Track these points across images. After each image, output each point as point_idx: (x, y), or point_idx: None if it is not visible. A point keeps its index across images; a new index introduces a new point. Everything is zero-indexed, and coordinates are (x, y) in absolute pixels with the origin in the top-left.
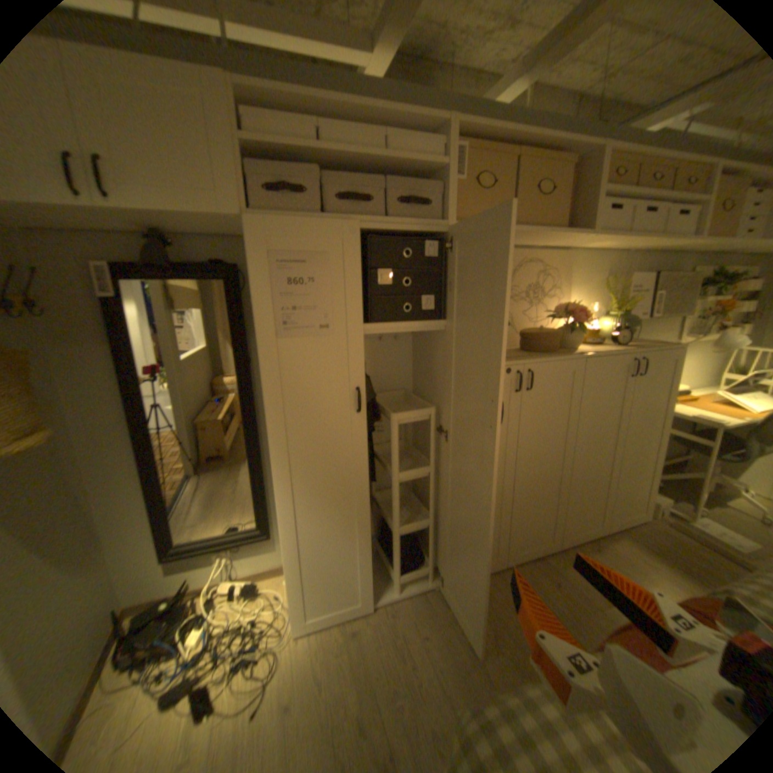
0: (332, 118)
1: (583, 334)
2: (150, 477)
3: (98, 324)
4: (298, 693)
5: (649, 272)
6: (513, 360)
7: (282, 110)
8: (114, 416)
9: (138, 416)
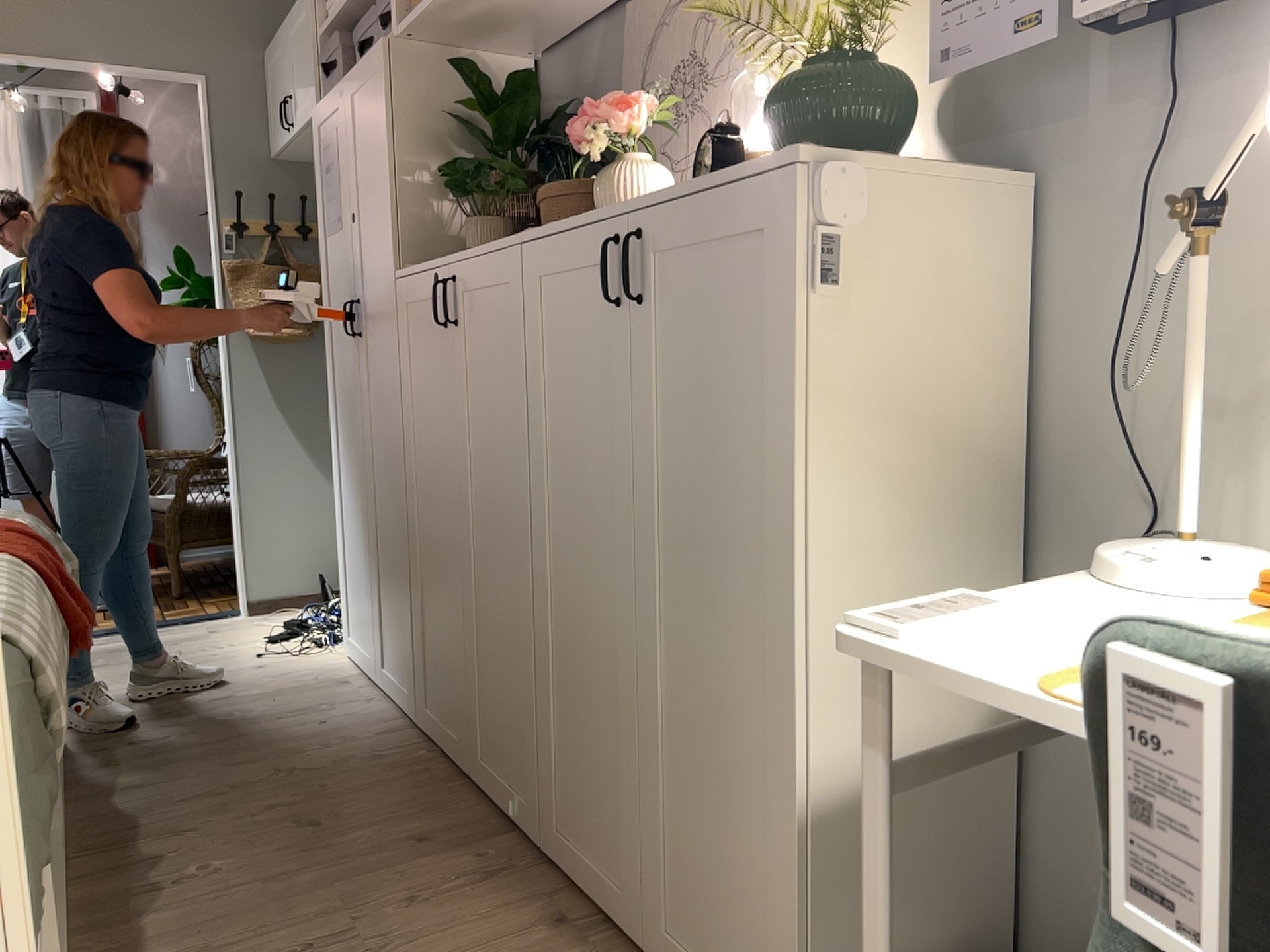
0: None
1: (631, 178)
2: None
3: None
4: (274, 669)
5: None
6: (445, 257)
7: None
8: None
9: None
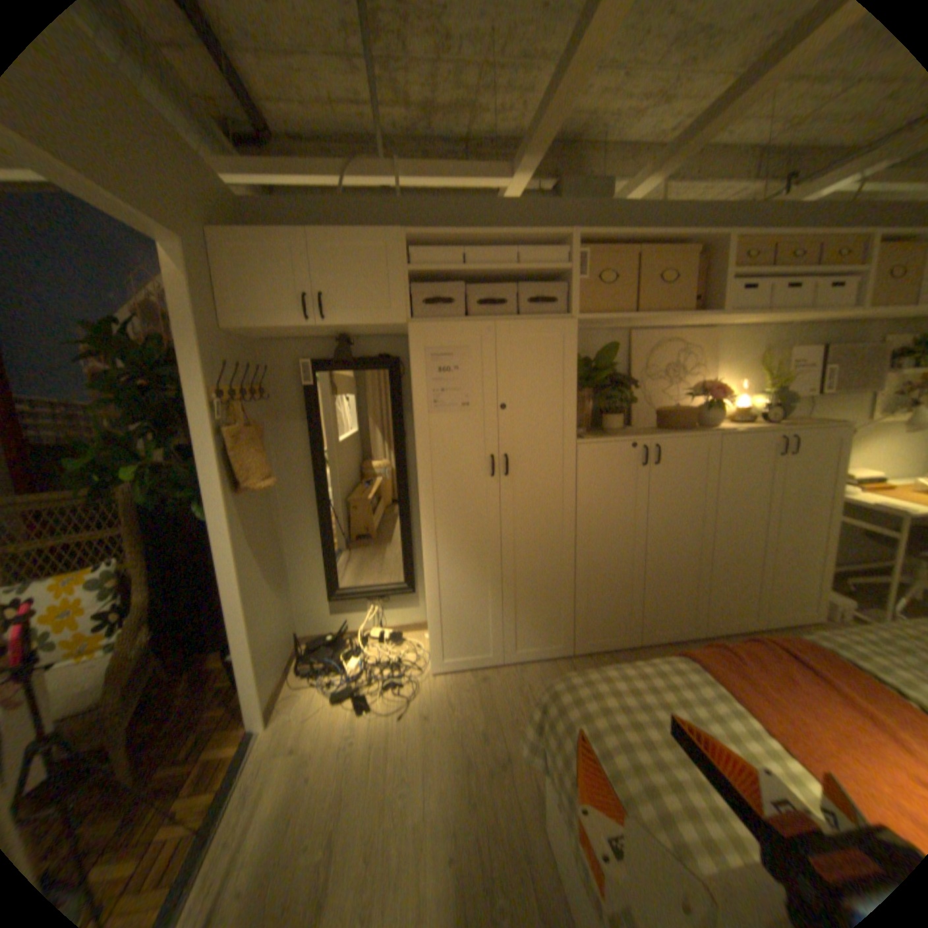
0: (475, 243)
1: (725, 412)
2: (326, 528)
3: (298, 406)
4: (435, 710)
5: (818, 345)
6: (639, 436)
7: (437, 243)
8: (303, 477)
9: (320, 477)
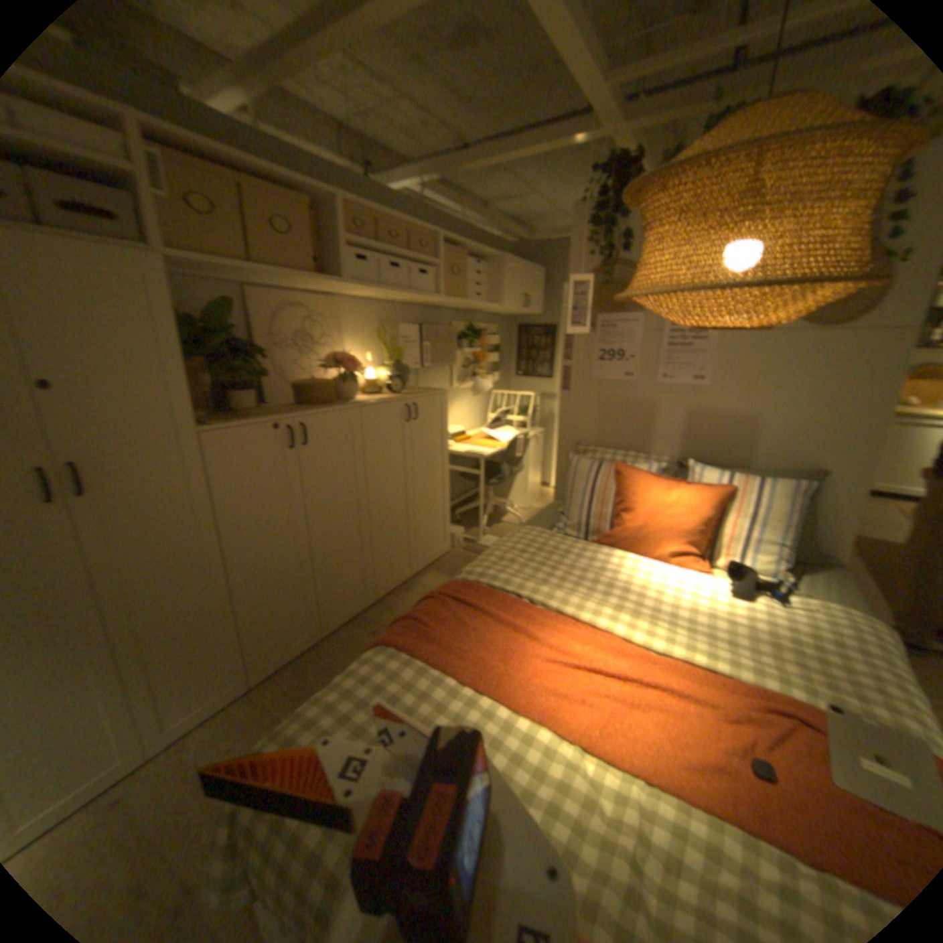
0: None
1: (357, 382)
2: None
3: None
4: None
5: (414, 323)
6: (278, 413)
7: None
8: None
9: None
